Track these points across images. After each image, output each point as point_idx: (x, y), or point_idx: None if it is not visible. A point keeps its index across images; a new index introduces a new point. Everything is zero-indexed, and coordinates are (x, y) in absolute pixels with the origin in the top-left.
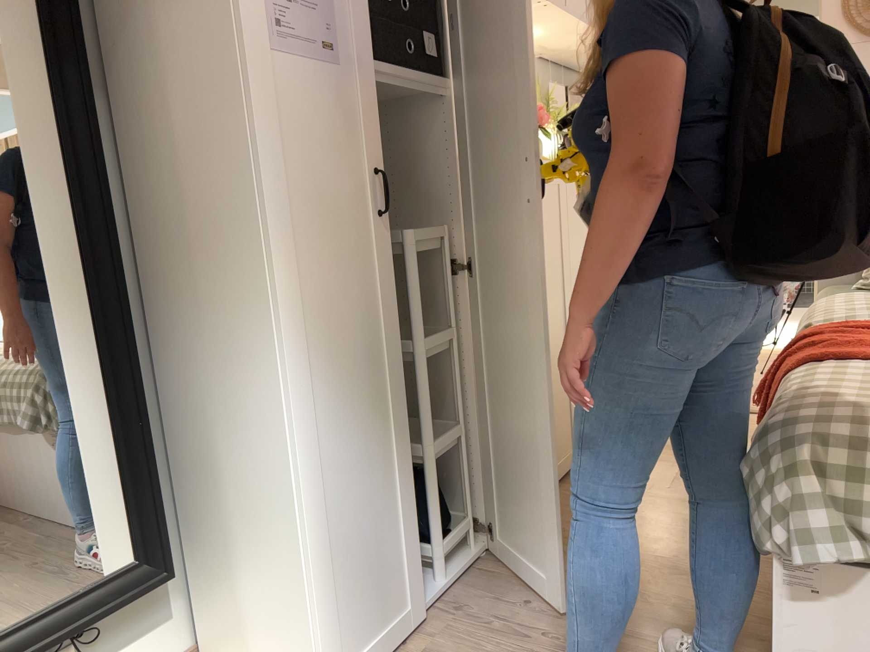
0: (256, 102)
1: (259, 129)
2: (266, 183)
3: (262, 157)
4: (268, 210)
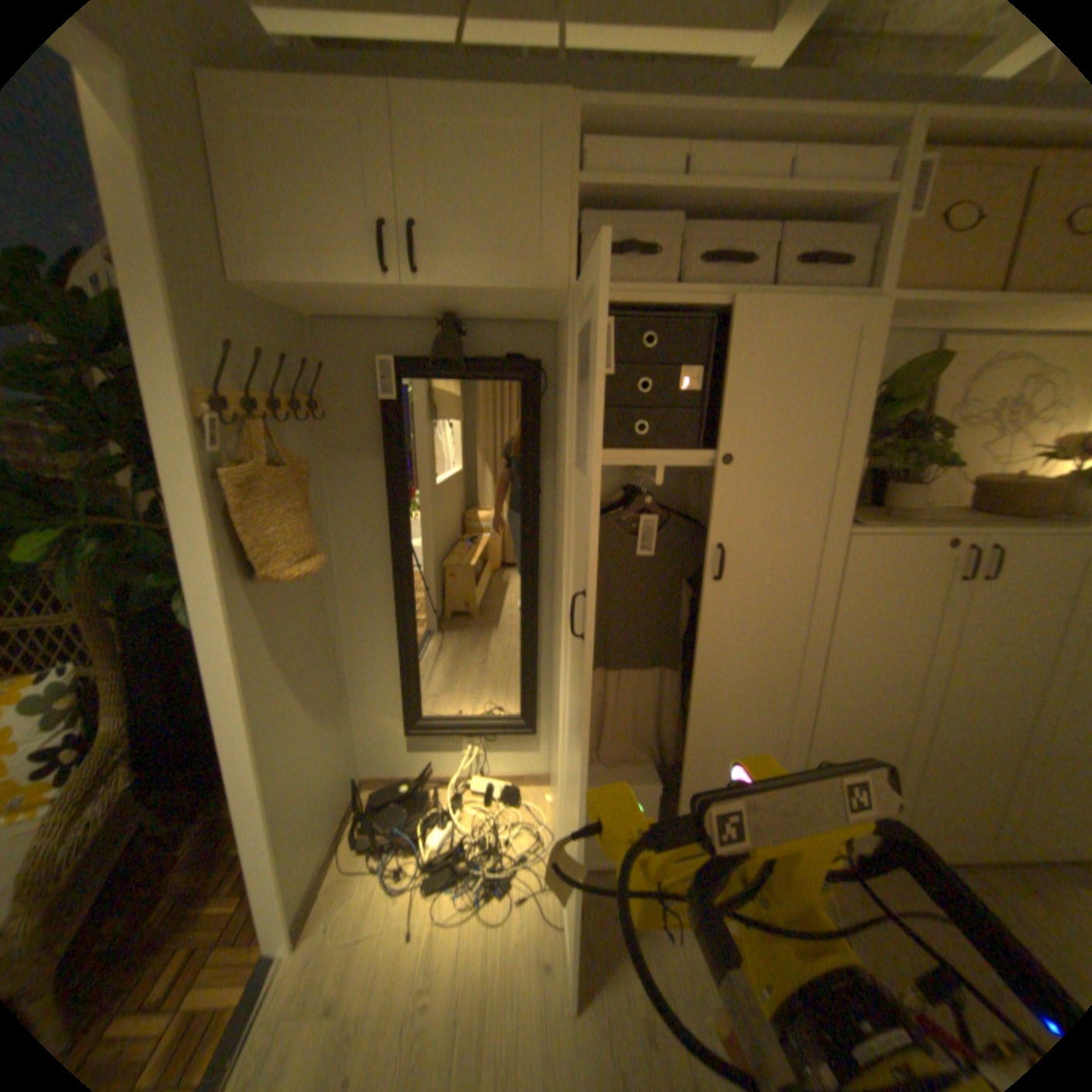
0: (568, 505)
1: (567, 523)
2: (566, 558)
3: (567, 540)
4: (566, 575)
